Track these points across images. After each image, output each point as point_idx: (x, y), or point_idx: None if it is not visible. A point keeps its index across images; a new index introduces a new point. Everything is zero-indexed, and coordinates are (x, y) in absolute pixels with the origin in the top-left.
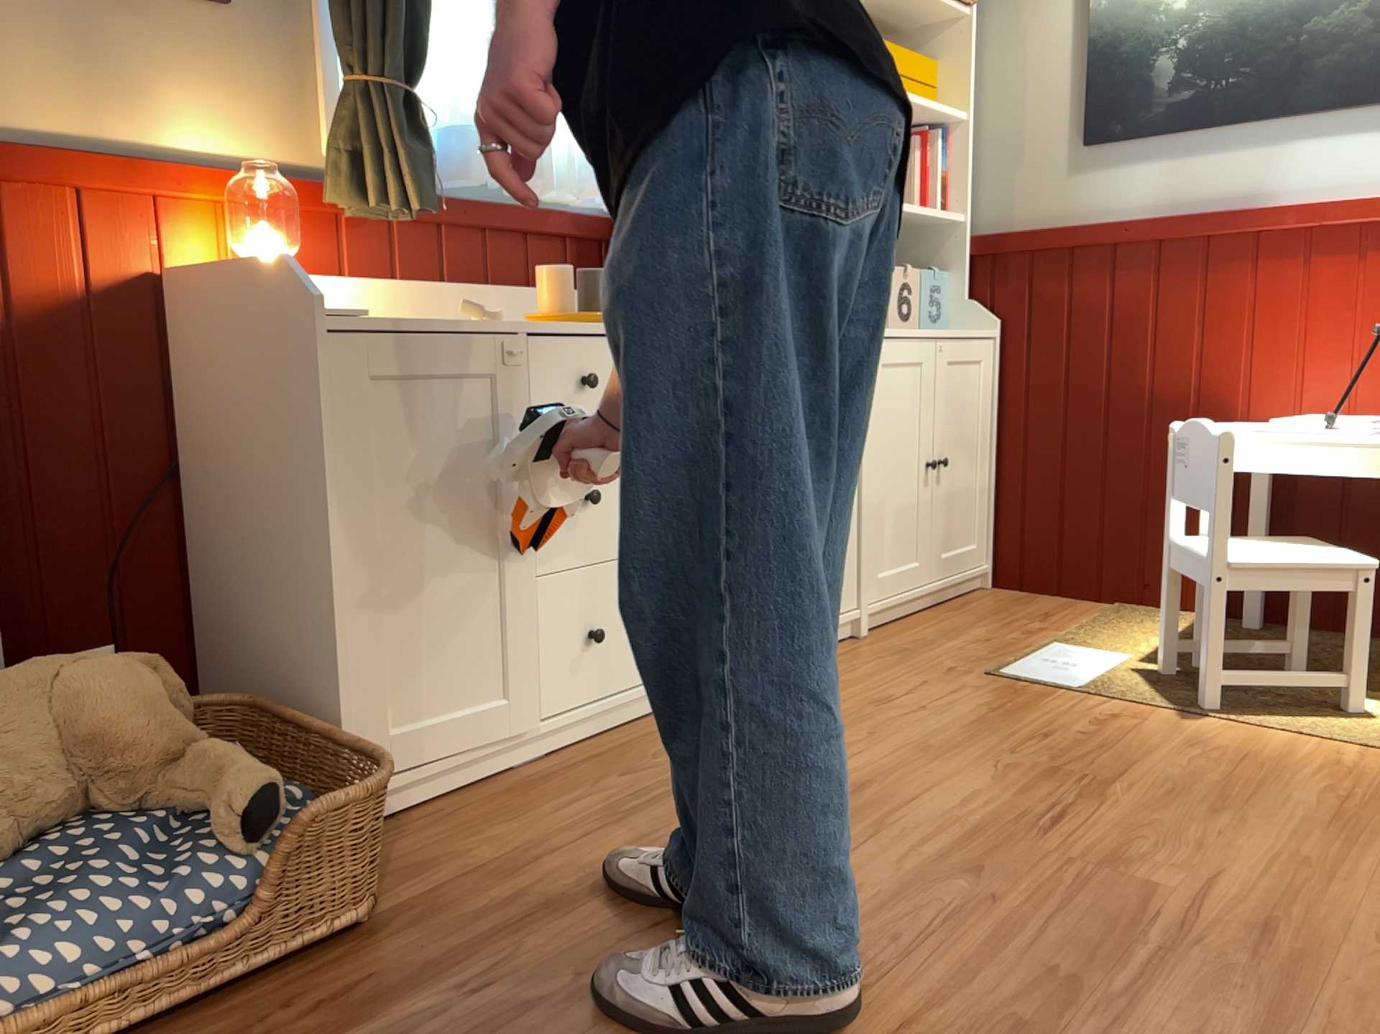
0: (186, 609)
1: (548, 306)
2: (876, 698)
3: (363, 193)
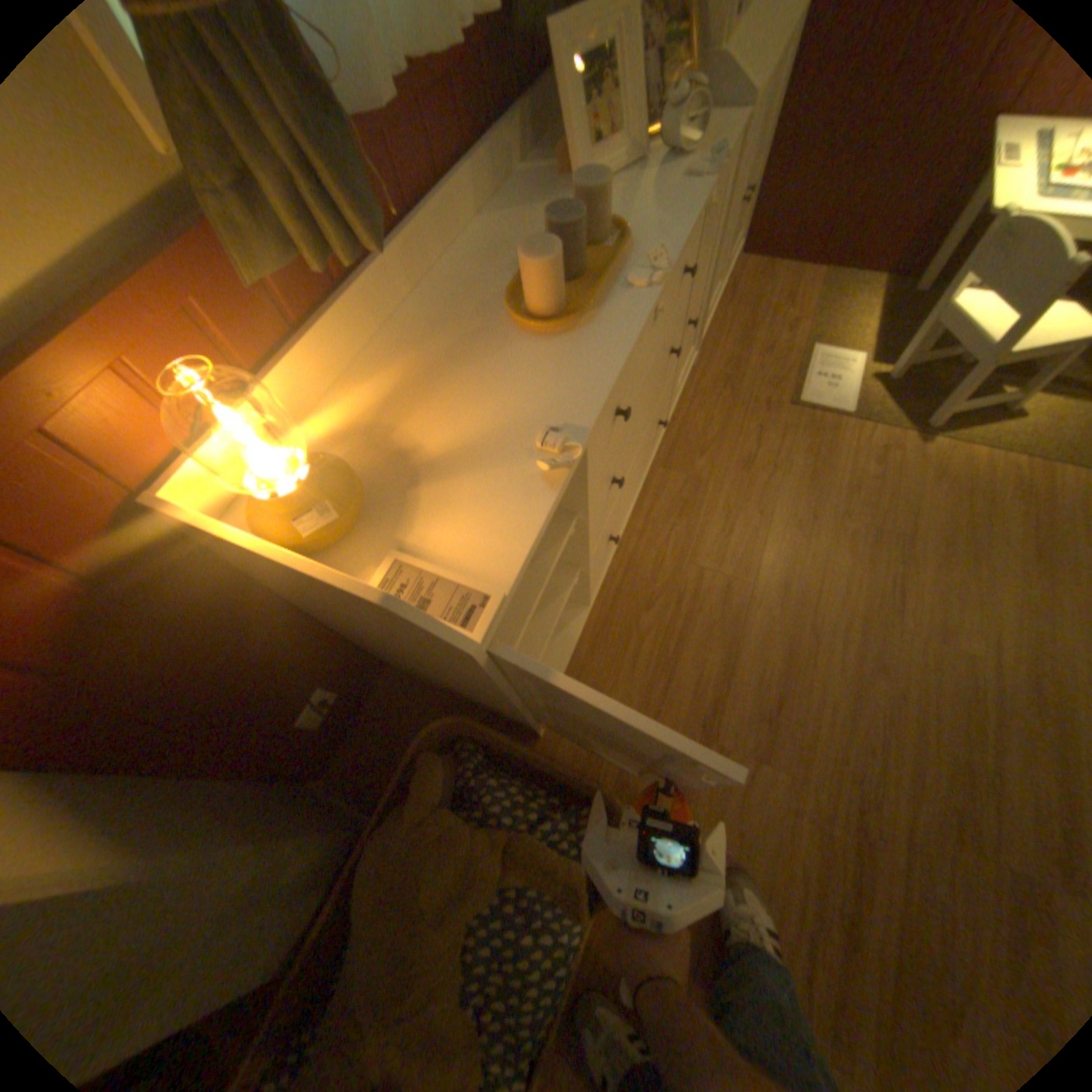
0: (340, 637)
1: (541, 300)
2: (740, 460)
3: (284, 238)
